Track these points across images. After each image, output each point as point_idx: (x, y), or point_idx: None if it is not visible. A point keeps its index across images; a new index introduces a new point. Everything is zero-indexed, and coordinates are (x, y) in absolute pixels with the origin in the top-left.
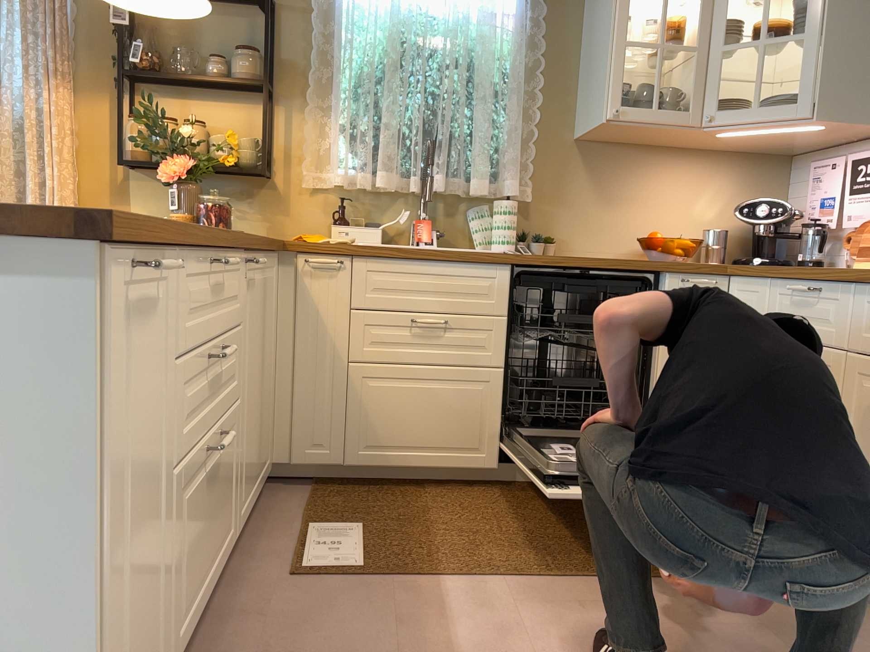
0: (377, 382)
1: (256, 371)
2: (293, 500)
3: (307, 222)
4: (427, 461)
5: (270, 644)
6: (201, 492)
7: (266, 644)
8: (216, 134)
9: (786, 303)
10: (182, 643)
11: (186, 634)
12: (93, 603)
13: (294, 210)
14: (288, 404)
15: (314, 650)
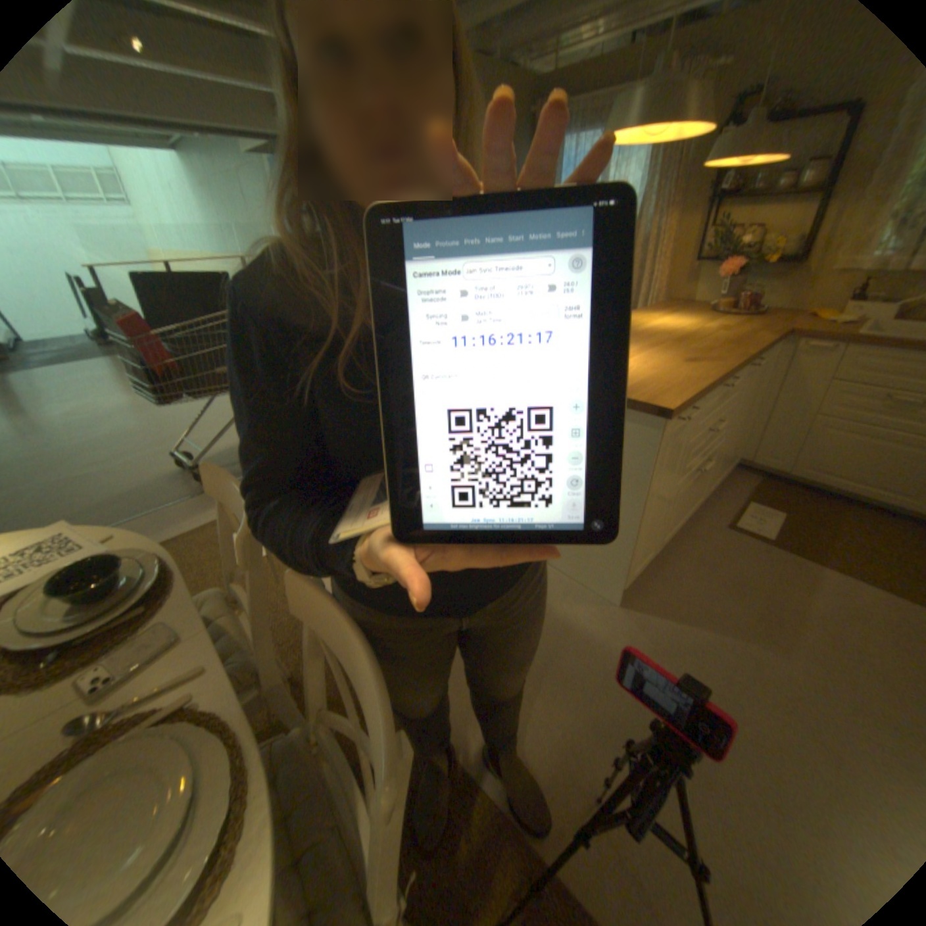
0: (837, 431)
1: (744, 416)
2: (747, 484)
3: (826, 296)
4: (861, 490)
5: (707, 556)
6: (693, 485)
7: (705, 555)
8: (769, 230)
9: None
10: (668, 541)
11: (670, 538)
12: (642, 529)
13: (816, 286)
14: (762, 429)
15: (729, 569)
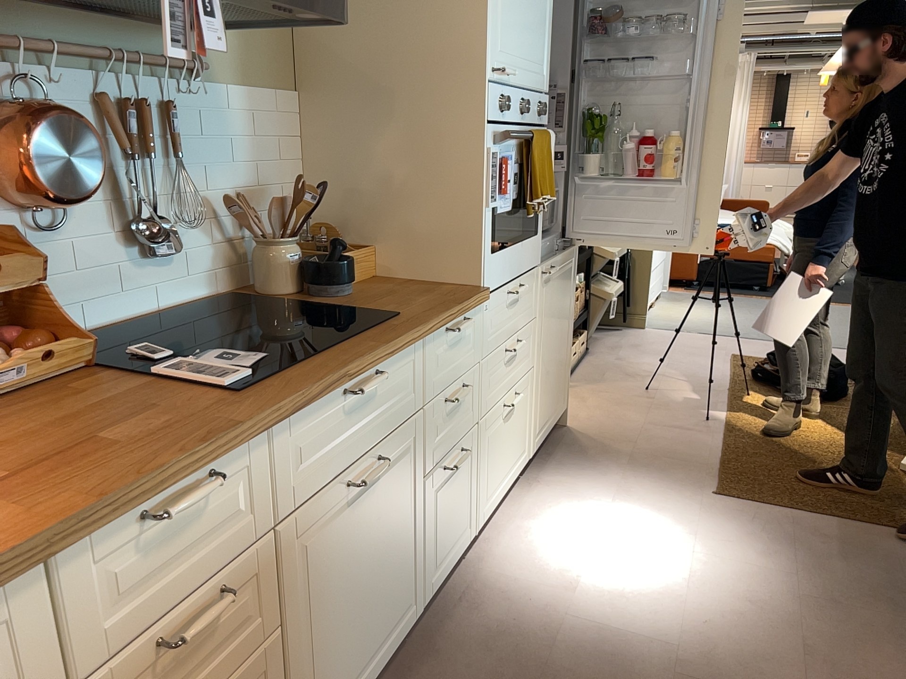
0: None
1: None
2: None
3: None
4: None
5: None
6: None
7: None
8: None
9: (116, 571)
10: None
11: None
12: None
13: None
14: None
15: None
